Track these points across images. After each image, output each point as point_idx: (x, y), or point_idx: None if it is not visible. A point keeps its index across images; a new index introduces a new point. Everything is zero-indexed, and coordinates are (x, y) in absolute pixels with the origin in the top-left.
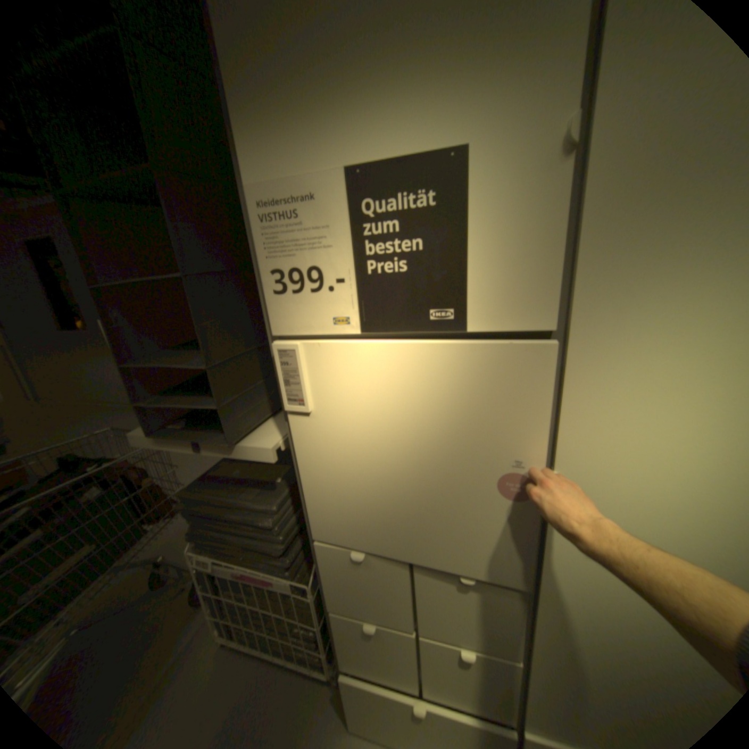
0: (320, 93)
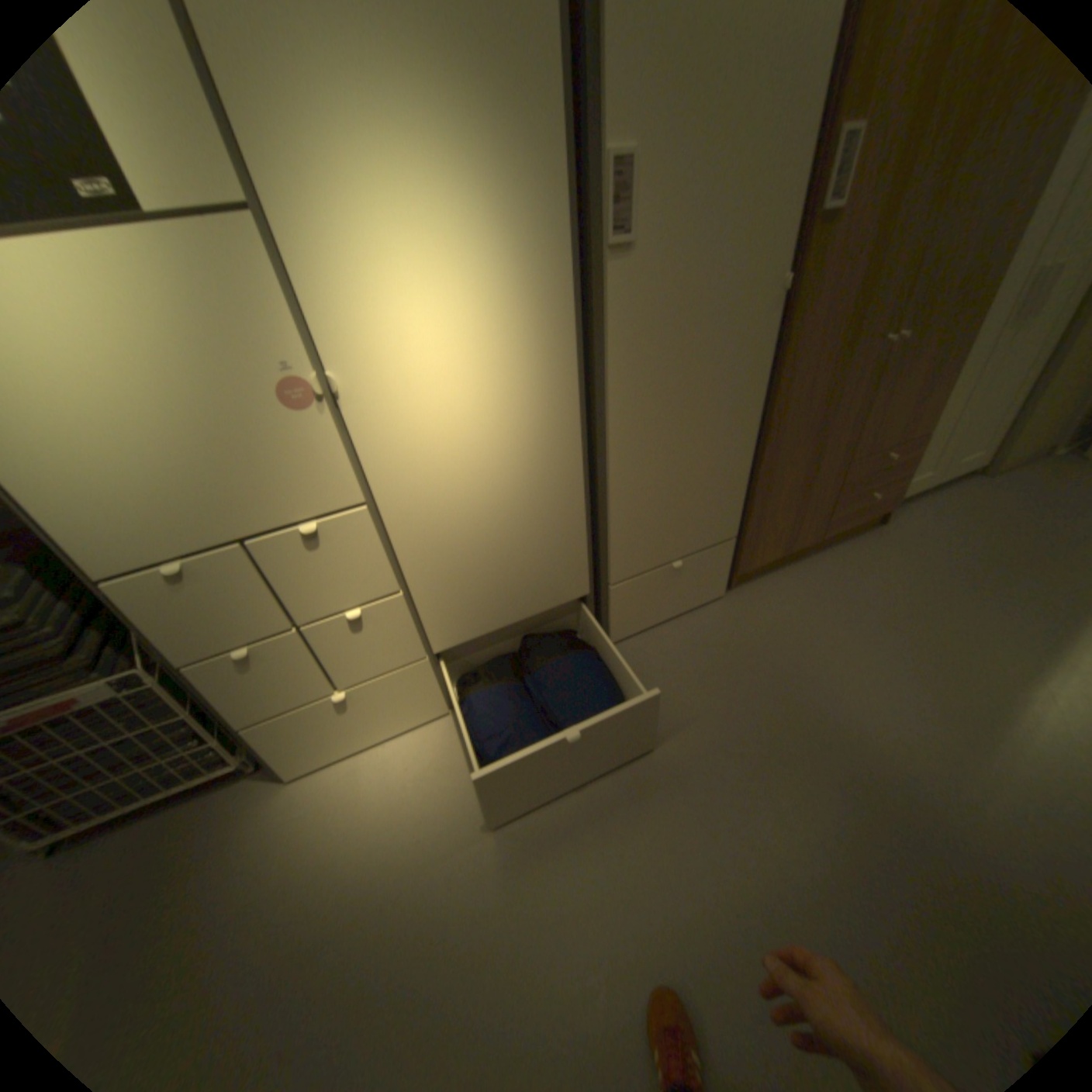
0: None
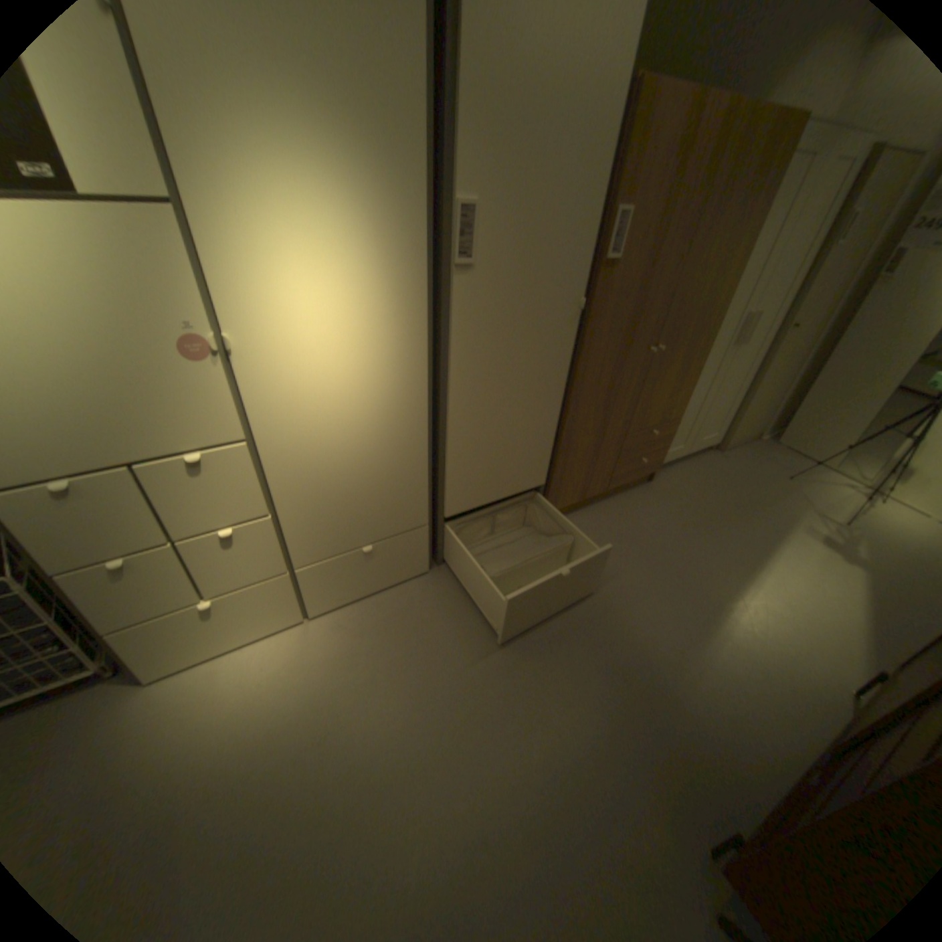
0: None
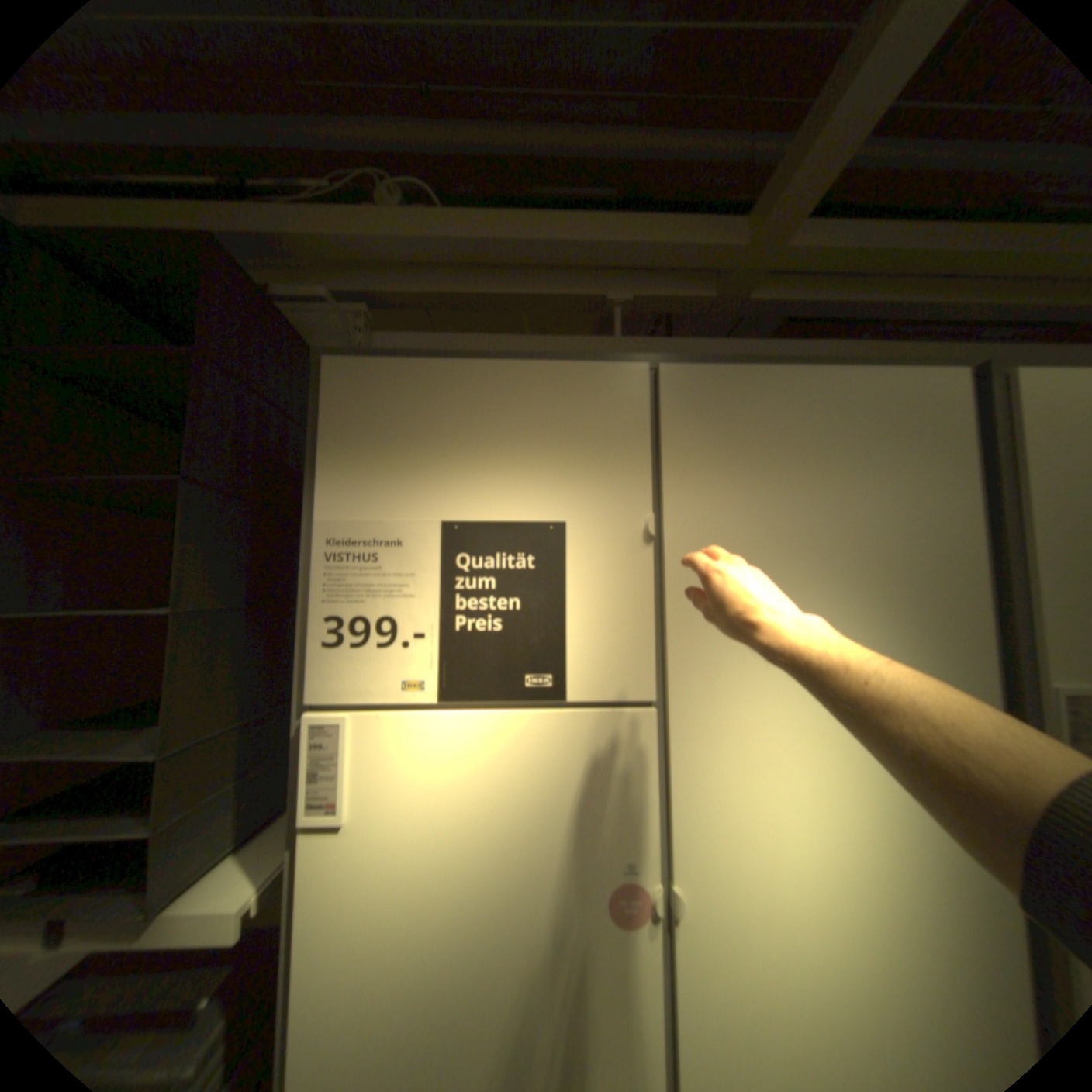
0: (427, 457)
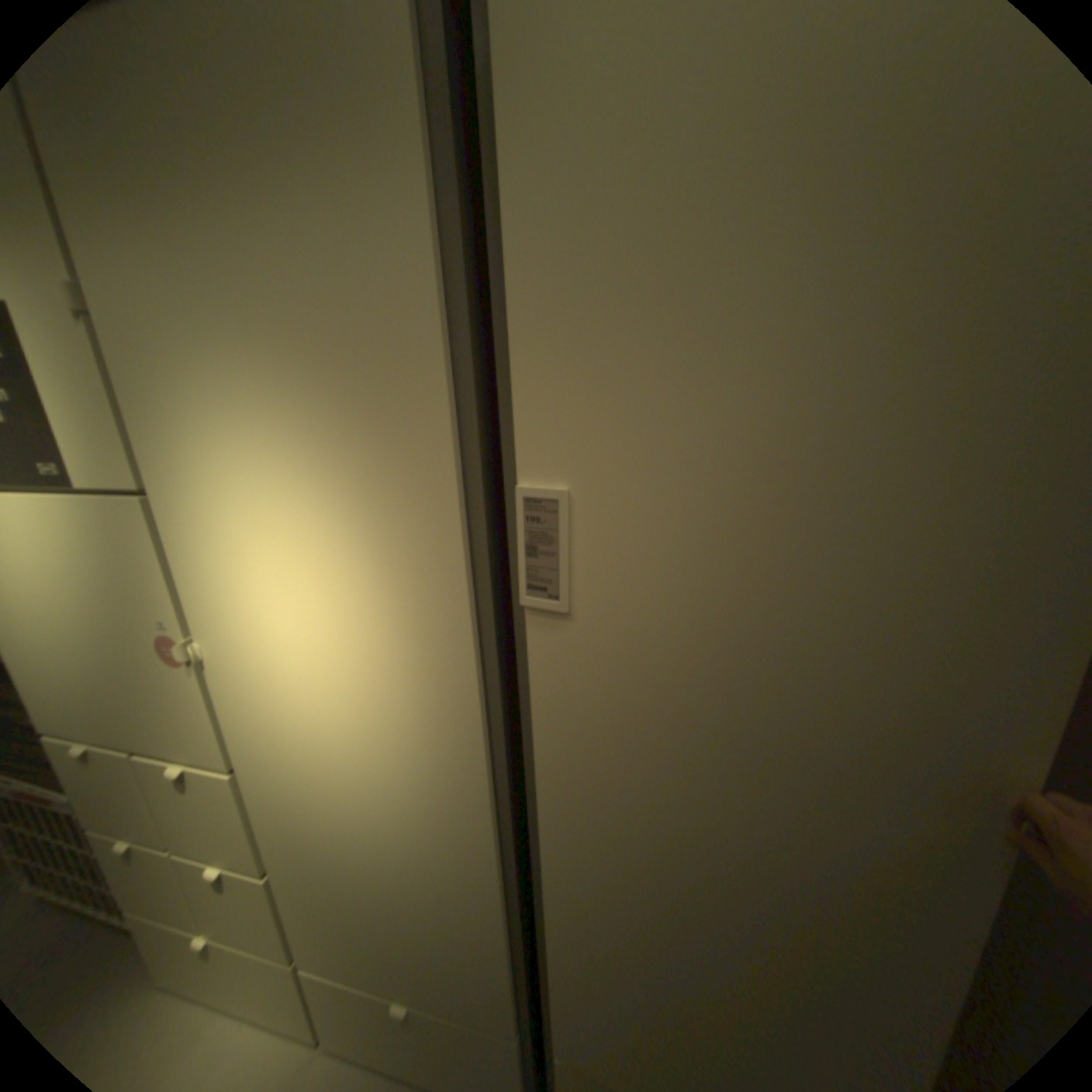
0: None
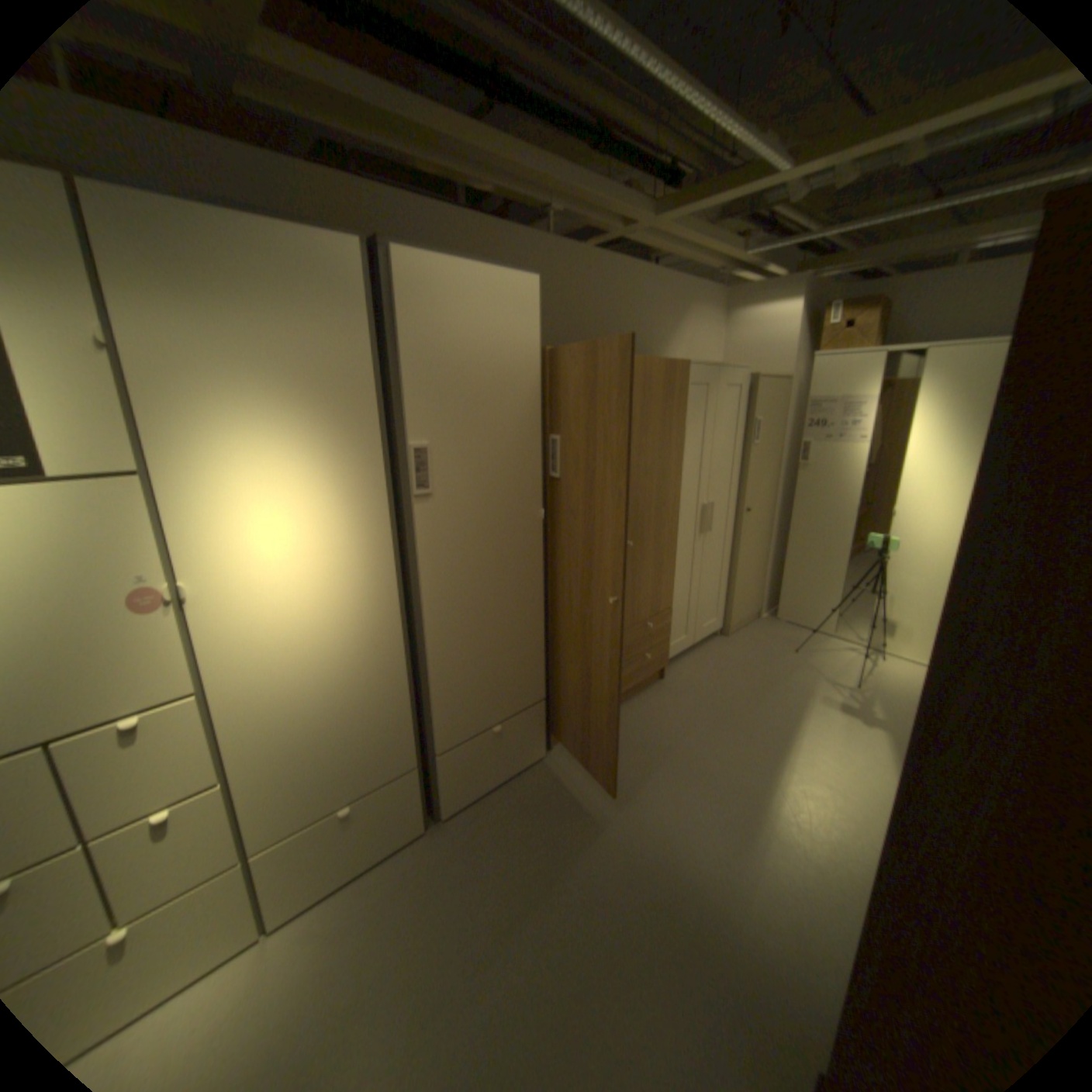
0: None
